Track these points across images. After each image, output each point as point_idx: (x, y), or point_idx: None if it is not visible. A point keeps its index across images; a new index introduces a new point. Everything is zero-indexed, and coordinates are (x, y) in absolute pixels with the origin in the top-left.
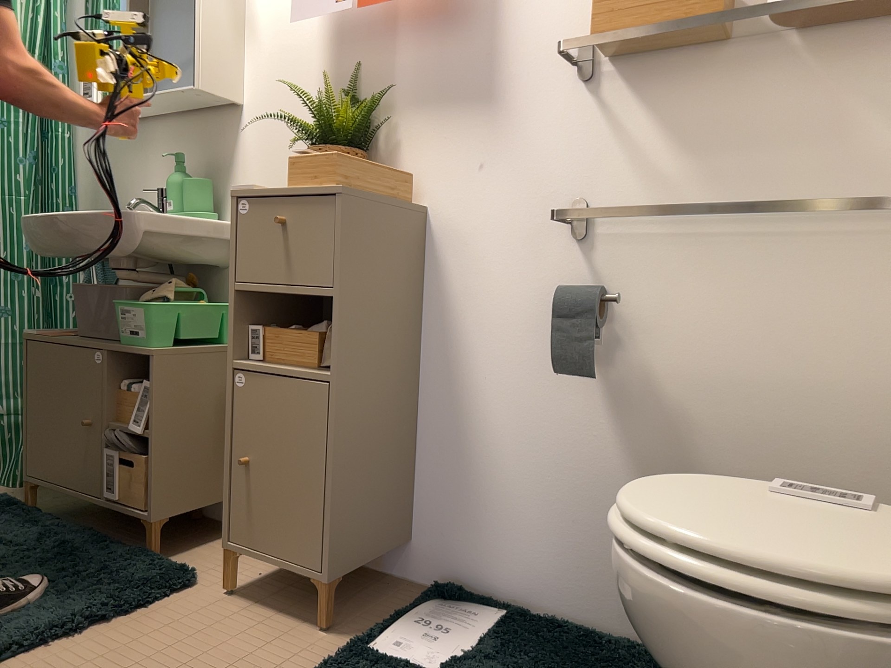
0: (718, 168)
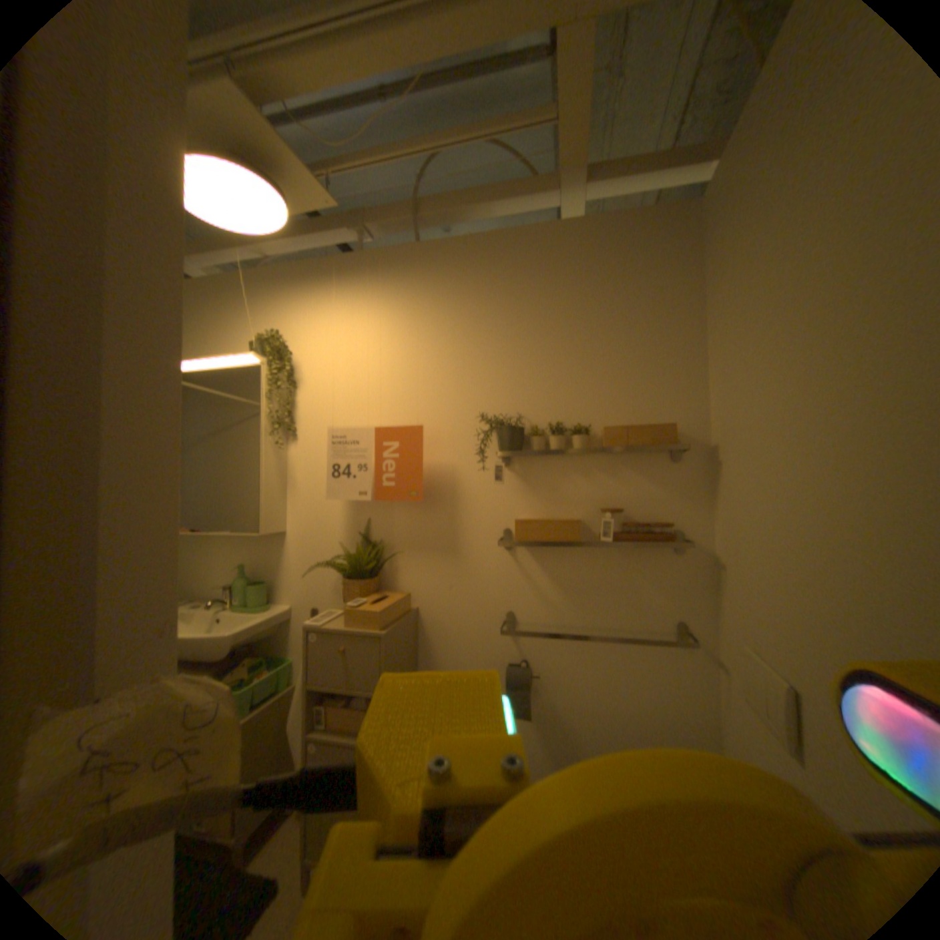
0: (583, 601)
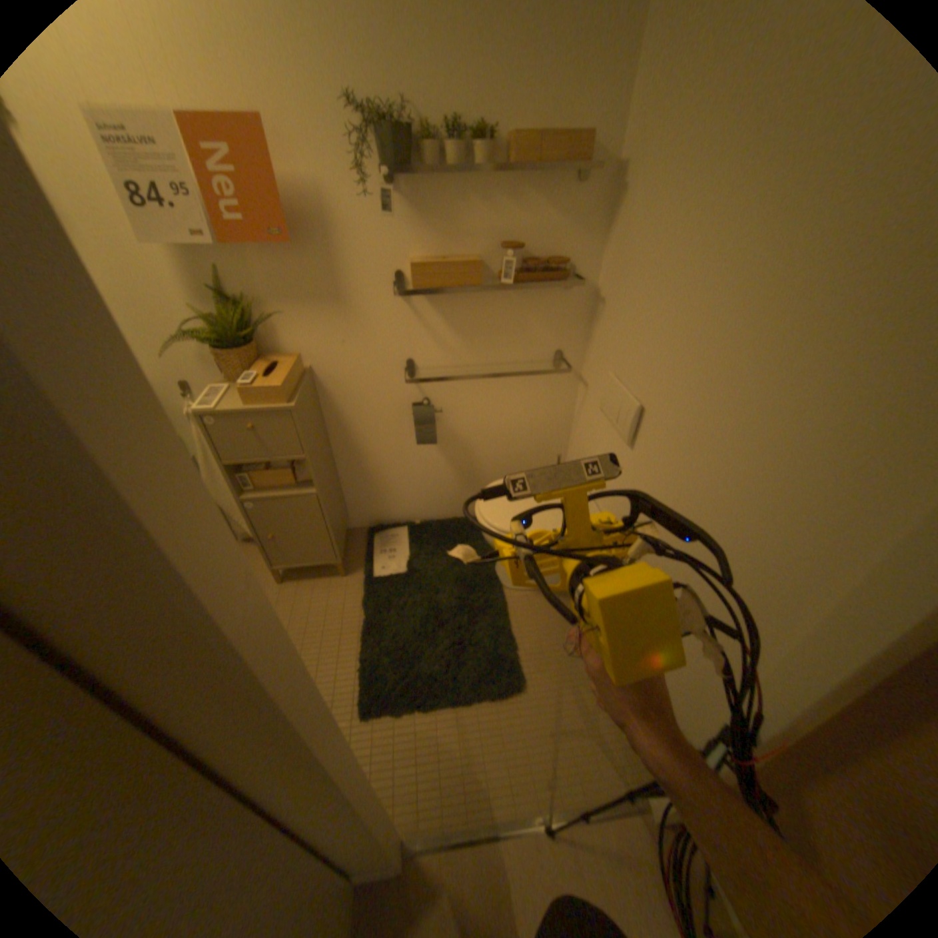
0: (478, 343)
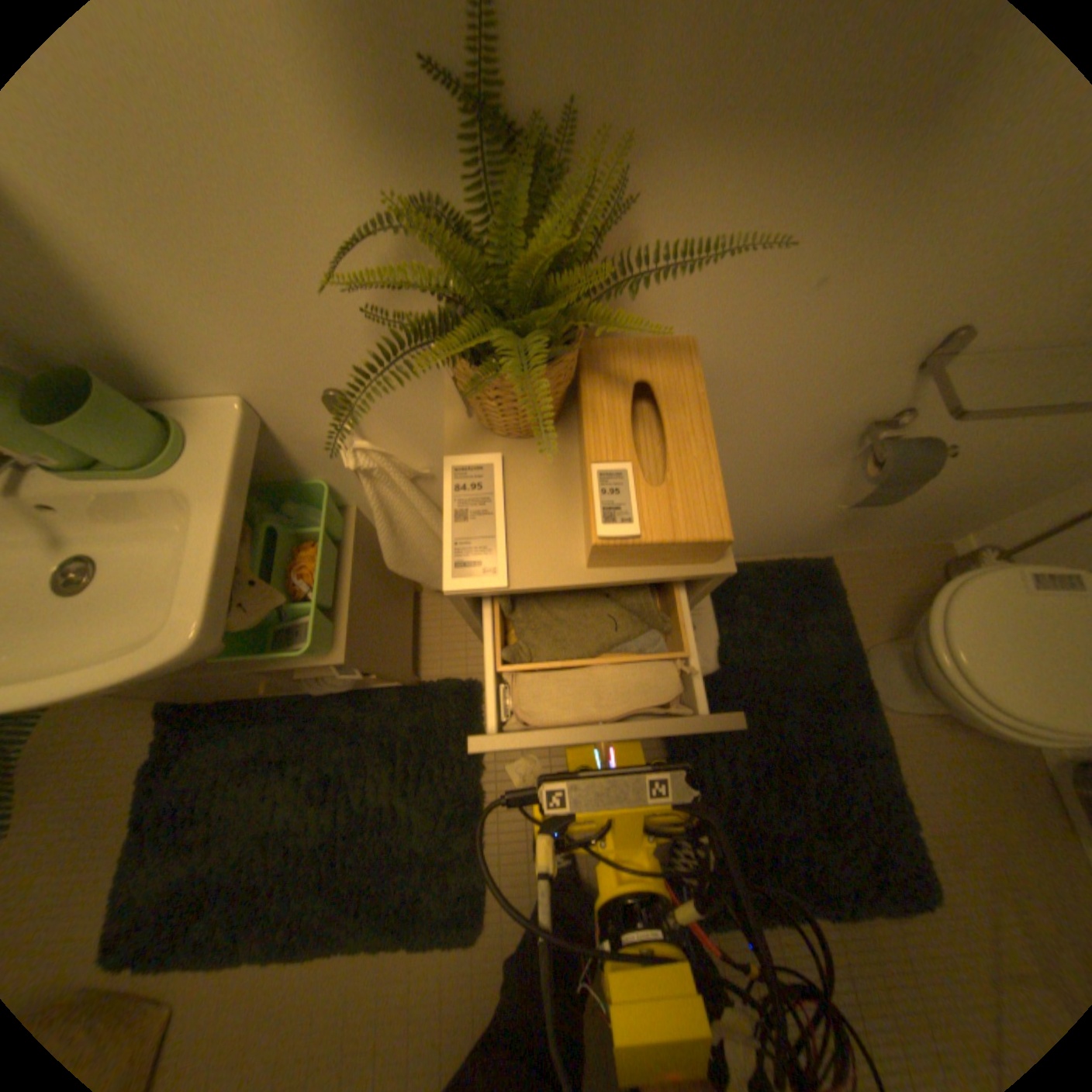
0: None
